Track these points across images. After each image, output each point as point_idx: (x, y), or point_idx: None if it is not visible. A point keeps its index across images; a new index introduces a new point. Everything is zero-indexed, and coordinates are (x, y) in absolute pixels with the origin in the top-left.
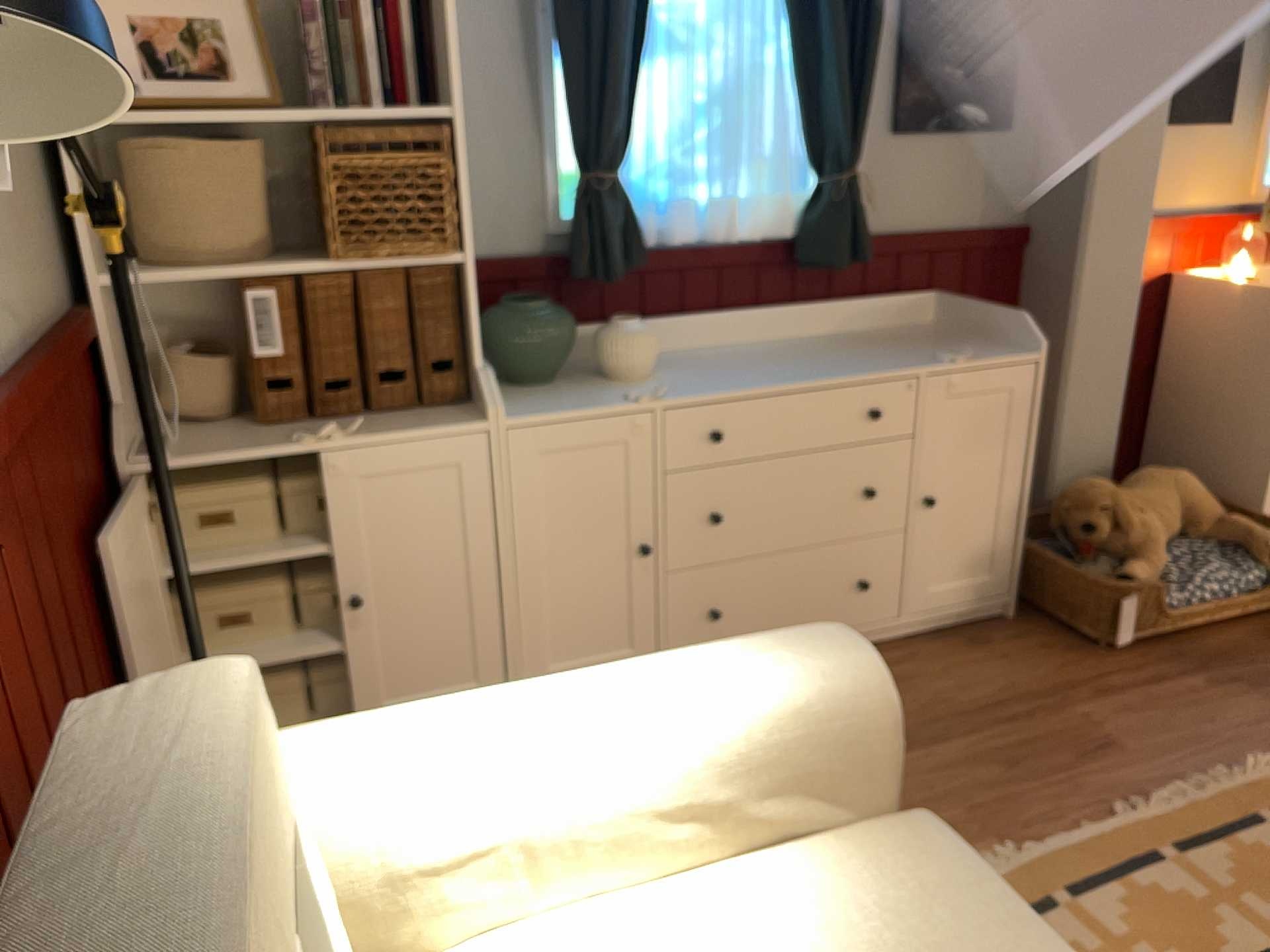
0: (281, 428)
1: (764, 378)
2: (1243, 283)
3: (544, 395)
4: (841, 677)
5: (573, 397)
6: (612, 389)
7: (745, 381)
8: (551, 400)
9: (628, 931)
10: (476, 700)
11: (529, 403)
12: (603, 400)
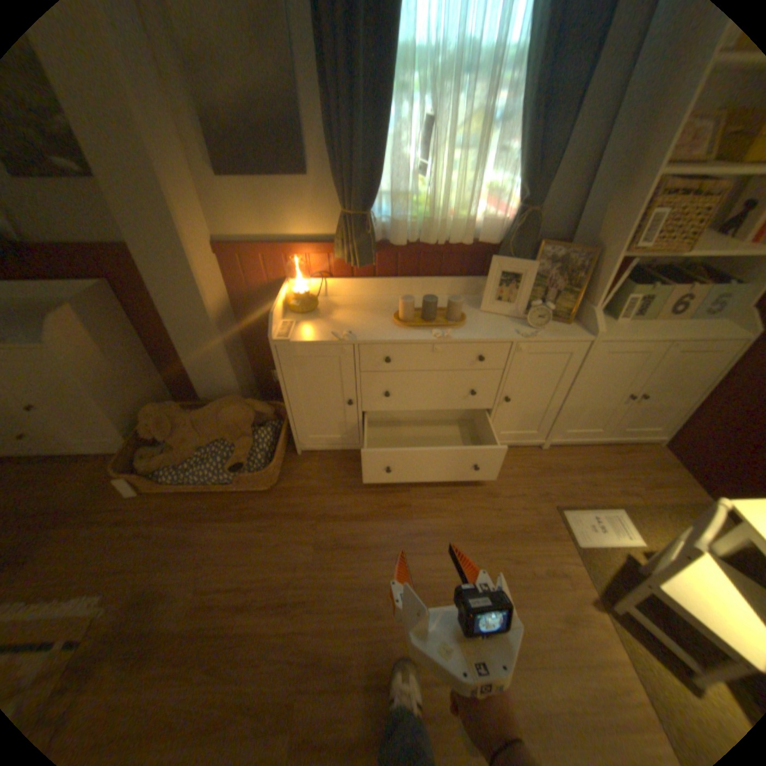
0: None
1: None
2: (294, 298)
3: None
4: None
5: None
6: None
7: None
8: None
9: None
10: None
11: None
12: None
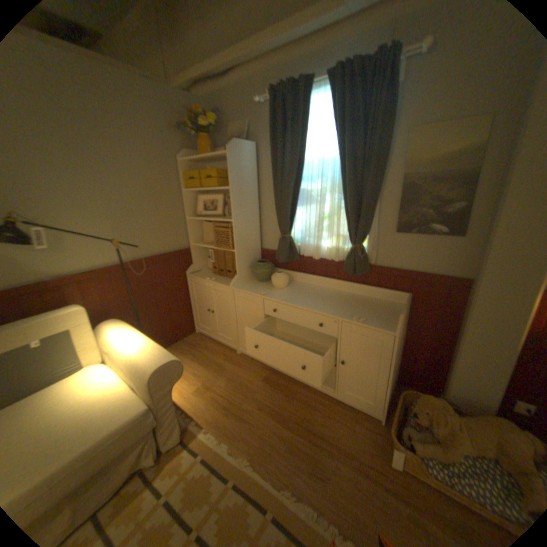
0: (212, 275)
1: (296, 300)
2: None
3: (253, 284)
4: (147, 367)
5: (254, 287)
6: (264, 289)
7: (290, 299)
8: (250, 286)
9: (106, 380)
10: (130, 332)
11: (246, 285)
12: (255, 290)
